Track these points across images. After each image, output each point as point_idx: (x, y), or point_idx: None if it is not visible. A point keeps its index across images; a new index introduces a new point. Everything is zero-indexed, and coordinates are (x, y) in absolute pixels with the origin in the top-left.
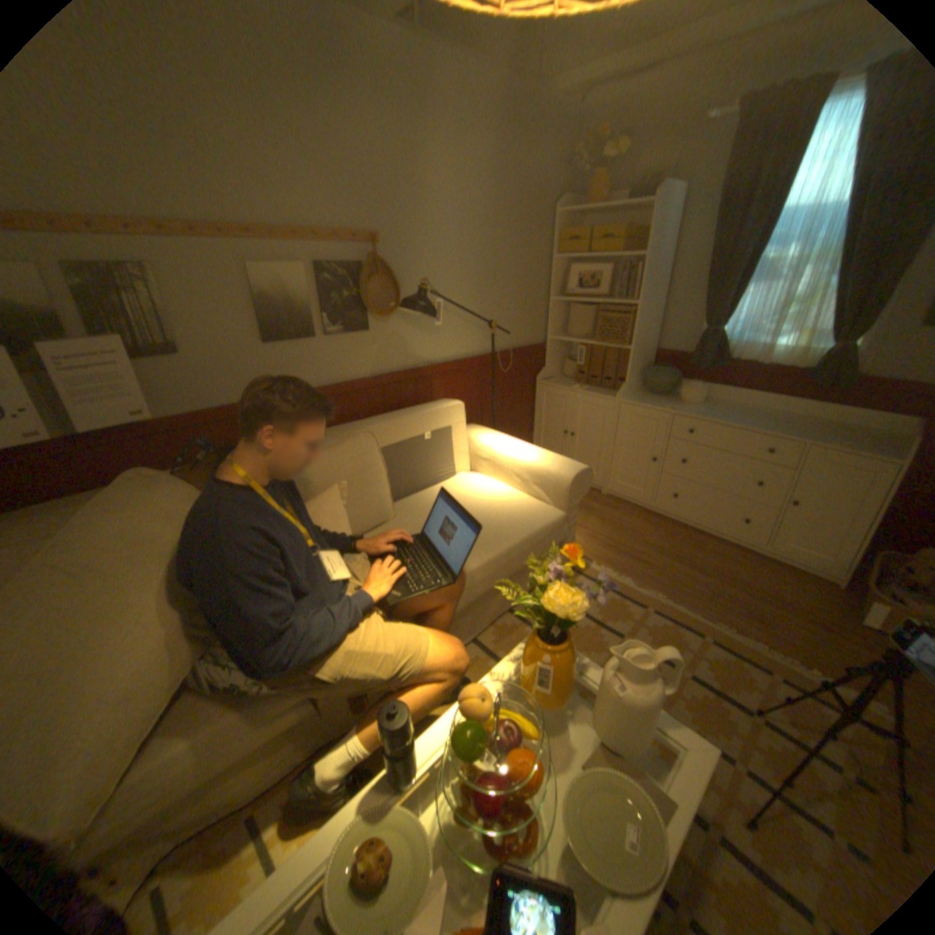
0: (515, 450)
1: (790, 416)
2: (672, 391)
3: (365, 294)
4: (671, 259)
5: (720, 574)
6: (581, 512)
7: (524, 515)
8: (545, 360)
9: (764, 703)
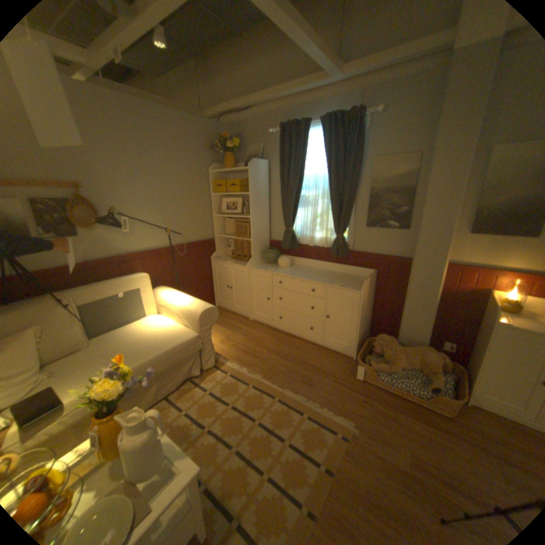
0: (178, 299)
1: (327, 271)
2: (276, 261)
3: (71, 214)
4: (268, 195)
5: (296, 359)
6: (234, 331)
7: (171, 337)
8: (216, 247)
9: (293, 432)
